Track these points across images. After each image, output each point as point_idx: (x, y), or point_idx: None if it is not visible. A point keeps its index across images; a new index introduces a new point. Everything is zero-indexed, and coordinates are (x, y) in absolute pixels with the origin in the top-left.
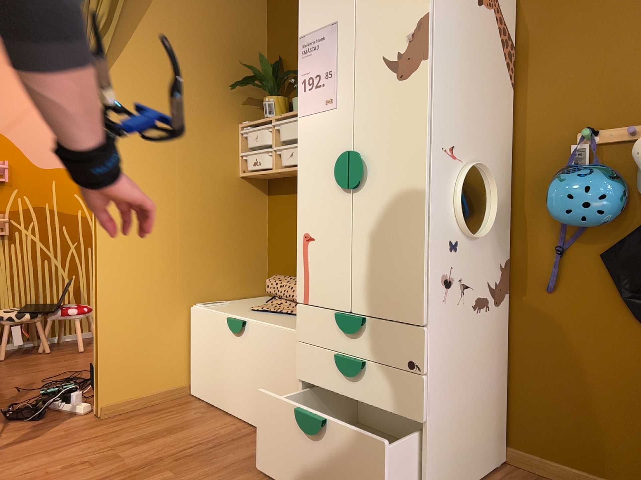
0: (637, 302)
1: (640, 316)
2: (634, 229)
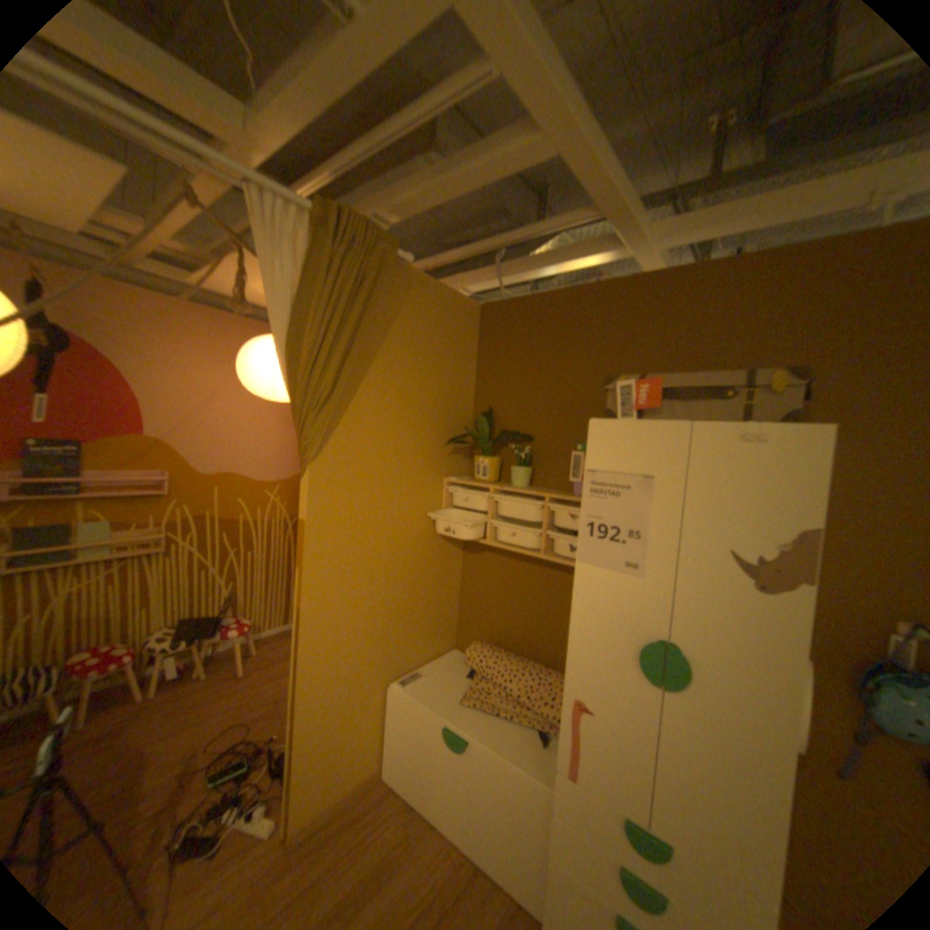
0: None
1: None
2: None
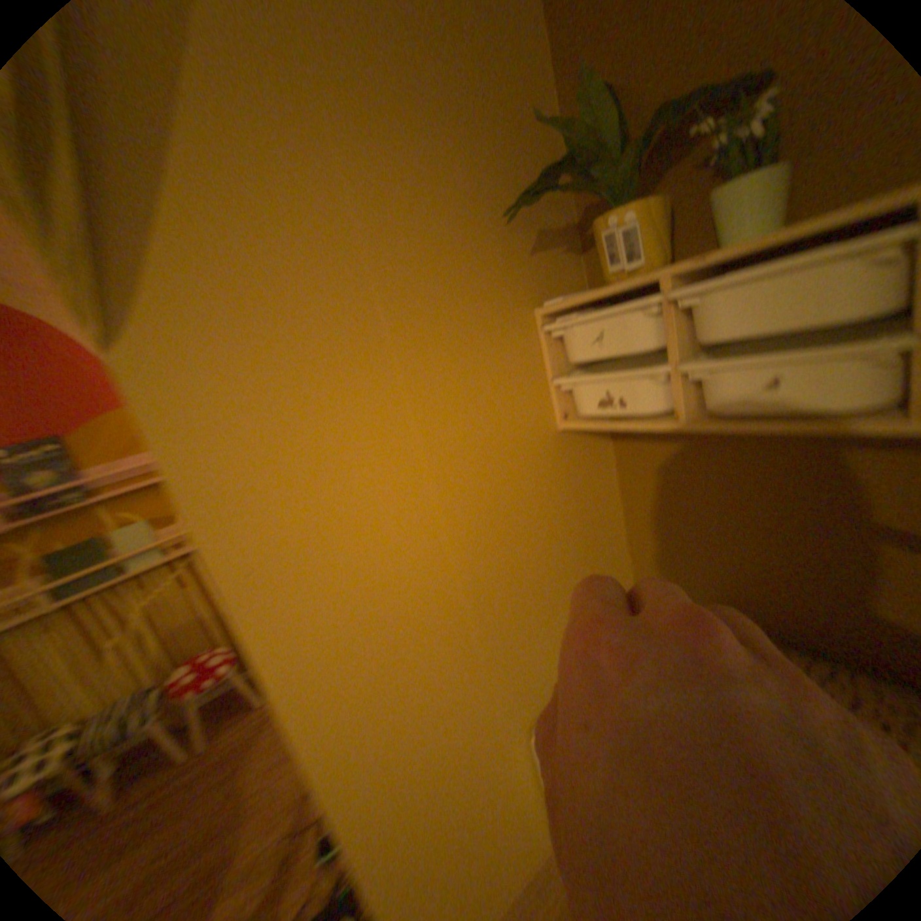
0: None
1: None
2: None
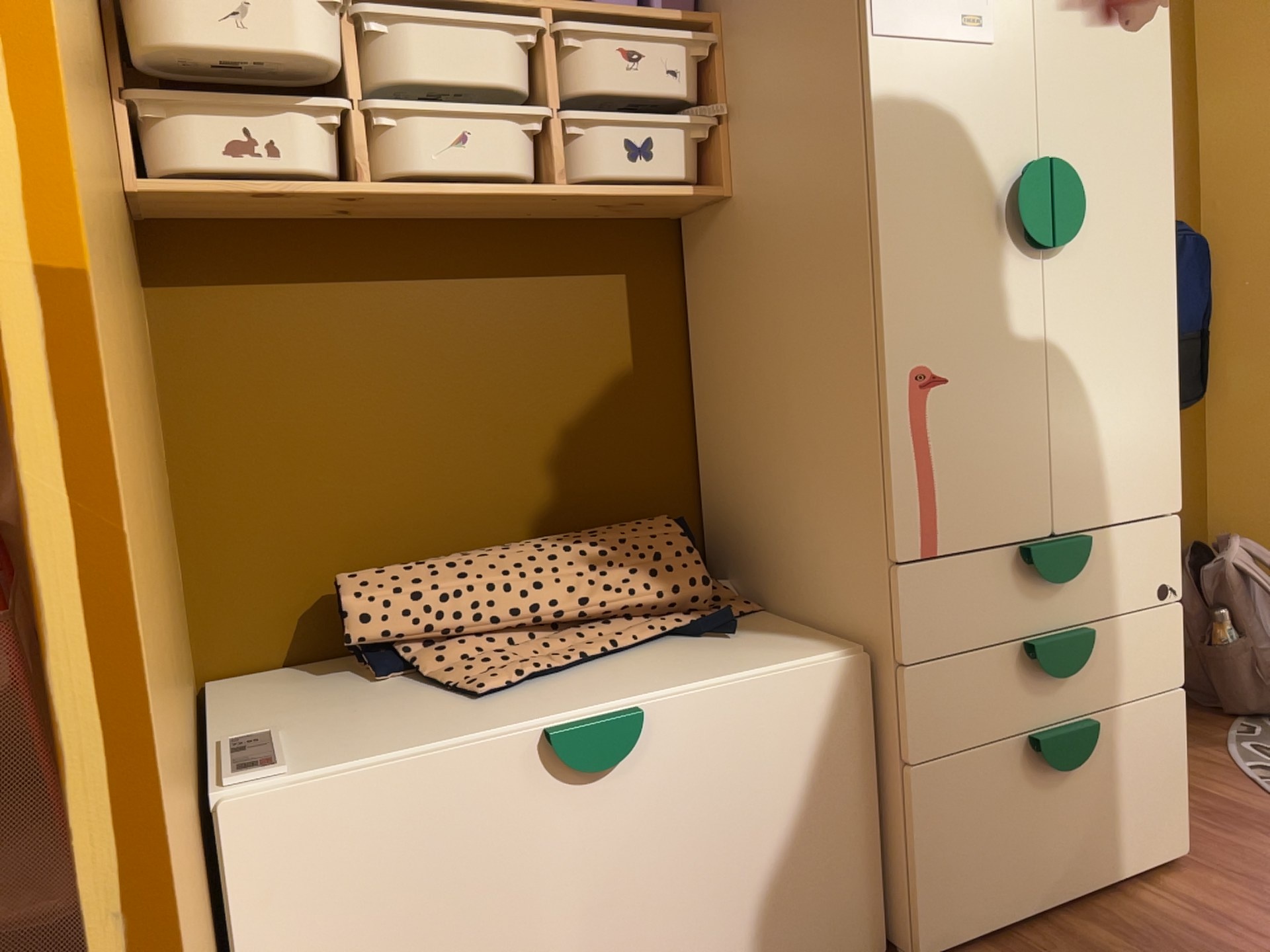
0: None
1: None
2: None
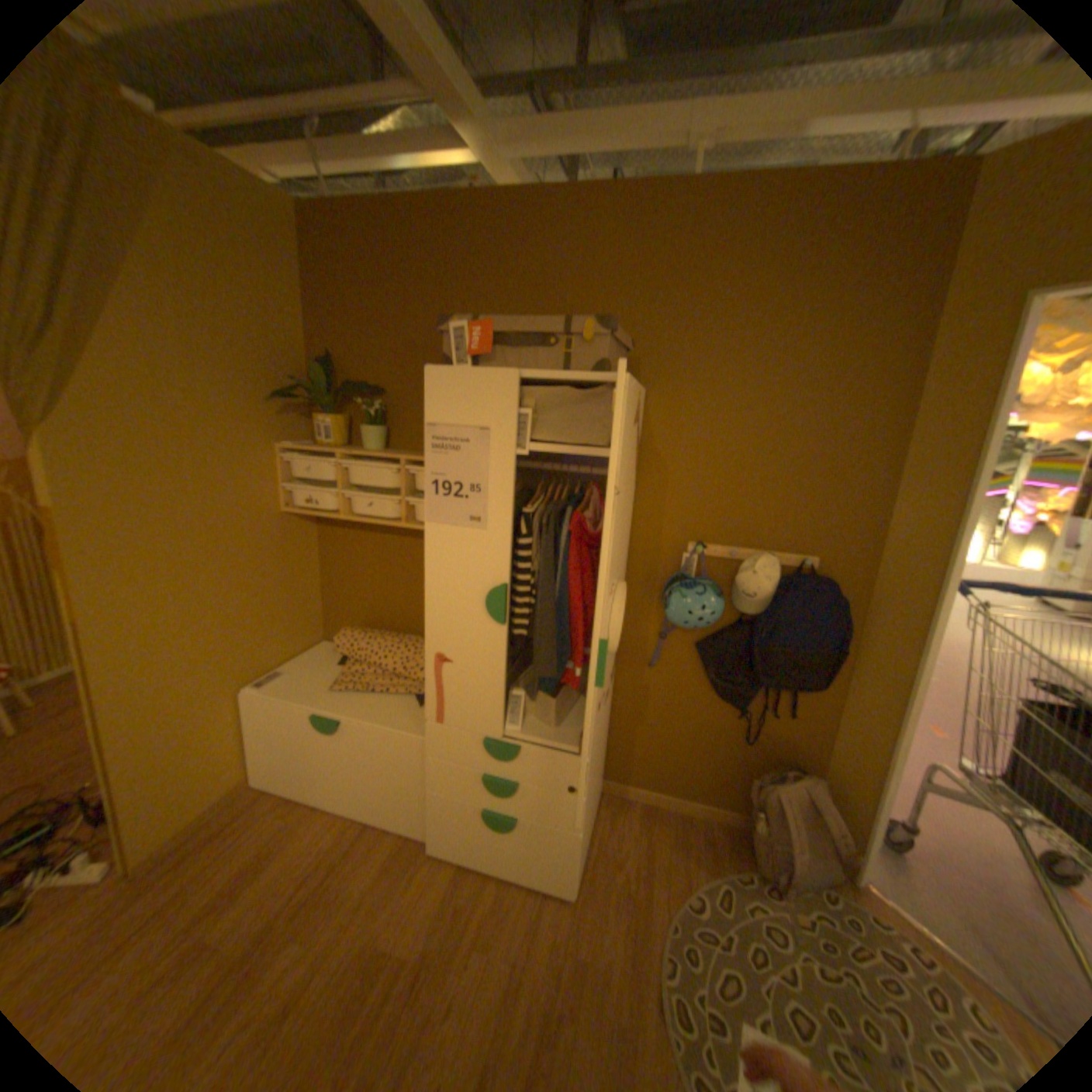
0: (719, 685)
1: (720, 694)
2: (723, 628)
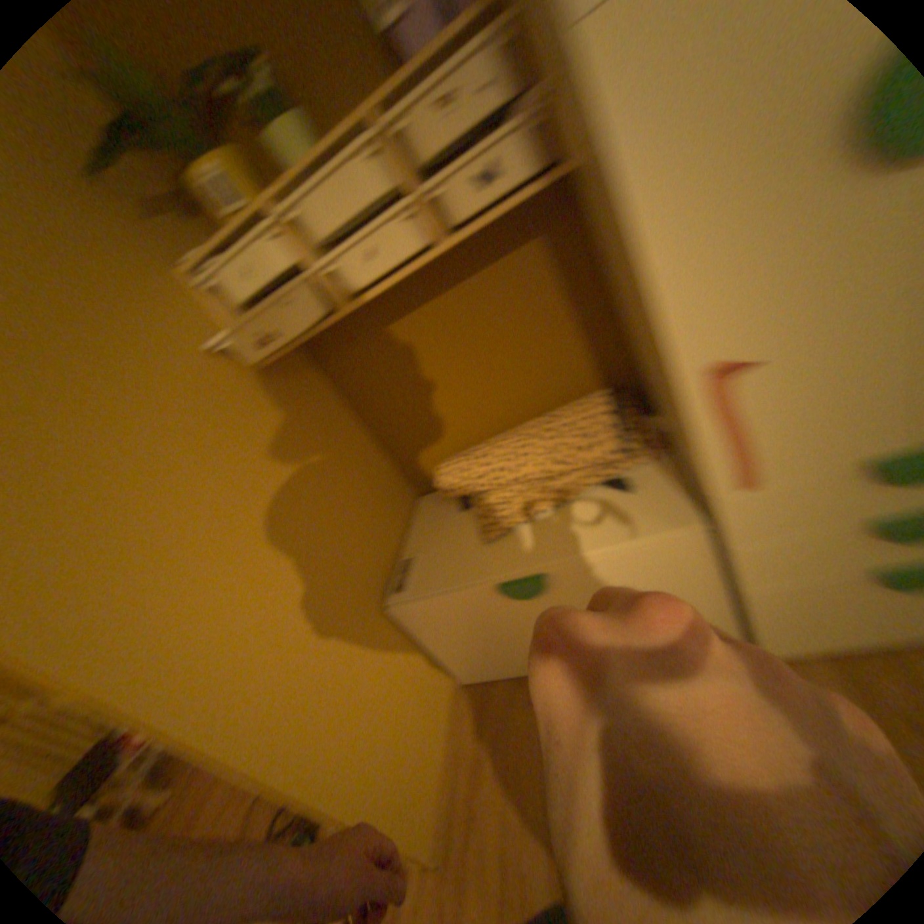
0: None
1: None
2: None
